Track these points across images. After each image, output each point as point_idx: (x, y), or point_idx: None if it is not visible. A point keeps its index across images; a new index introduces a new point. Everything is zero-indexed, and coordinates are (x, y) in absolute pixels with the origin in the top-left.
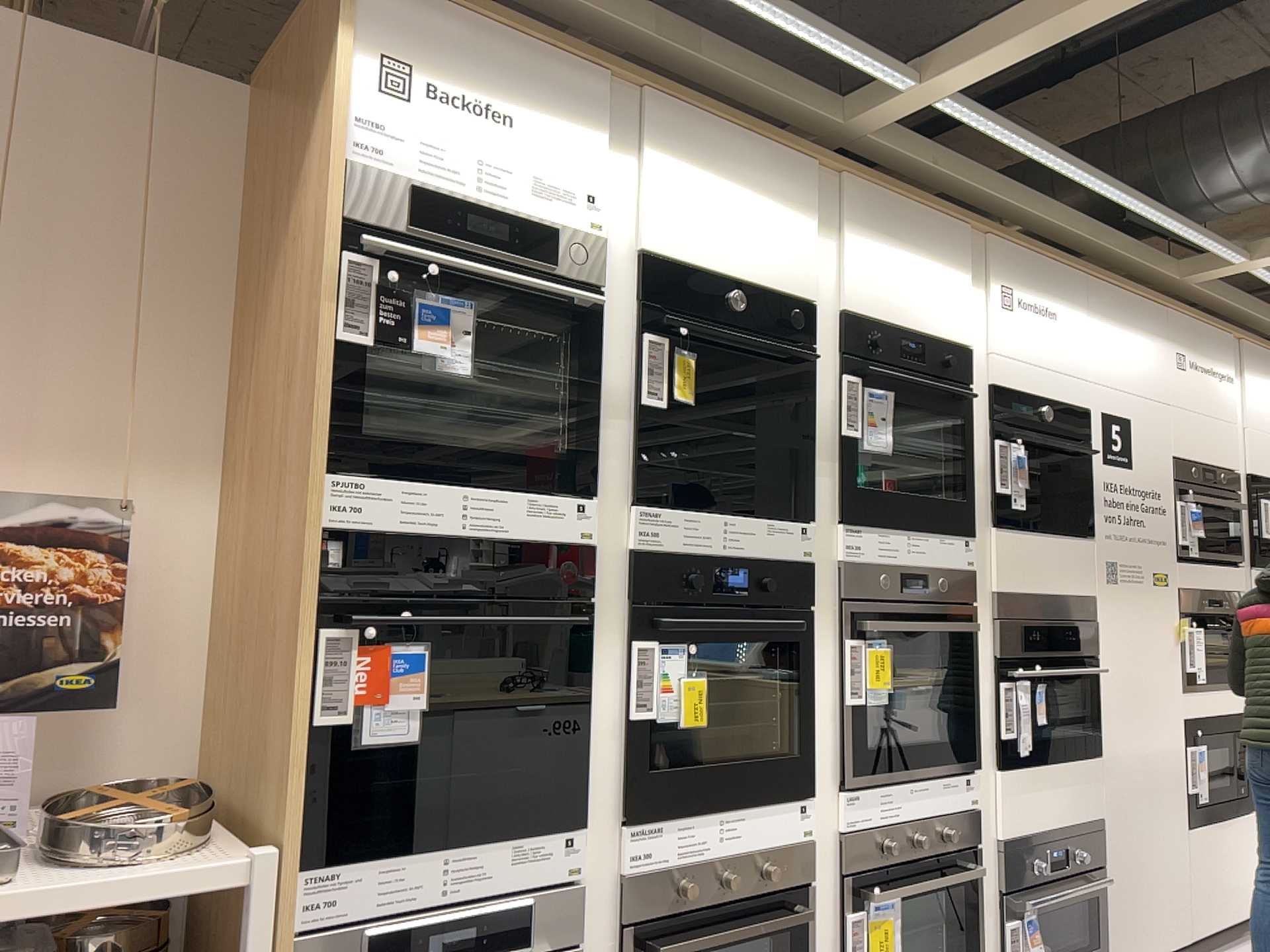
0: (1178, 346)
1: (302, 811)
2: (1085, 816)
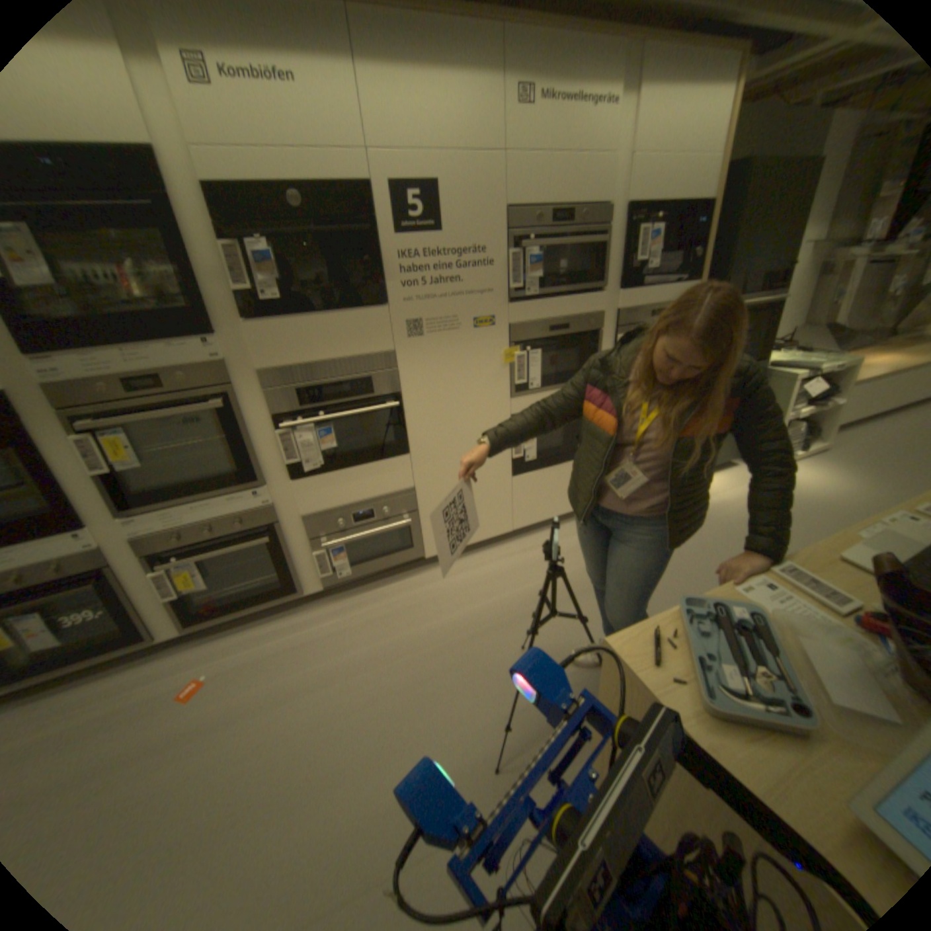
0: (529, 72)
1: None
2: (393, 491)
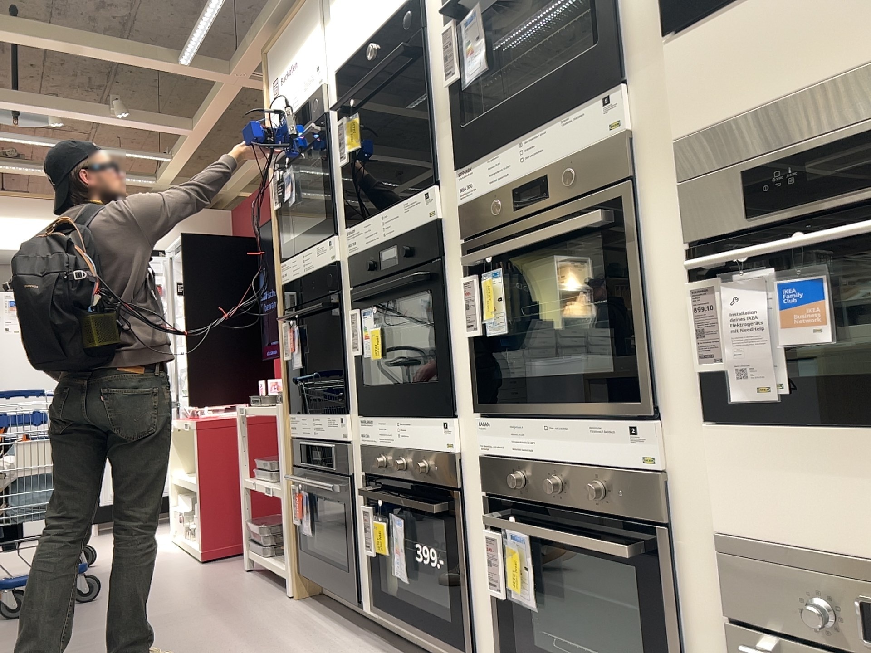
0: None
1: (285, 392)
2: None
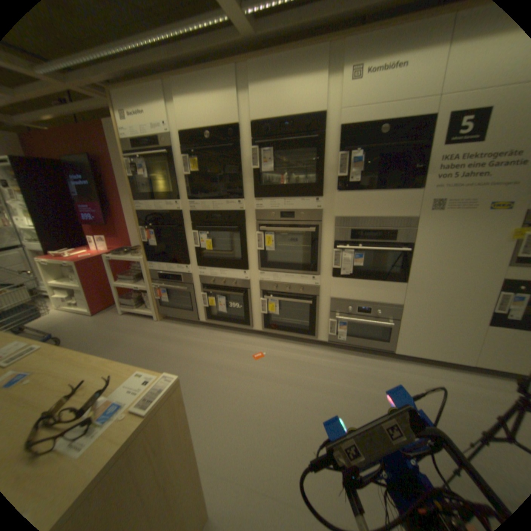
0: None
1: (145, 255)
2: (388, 302)
